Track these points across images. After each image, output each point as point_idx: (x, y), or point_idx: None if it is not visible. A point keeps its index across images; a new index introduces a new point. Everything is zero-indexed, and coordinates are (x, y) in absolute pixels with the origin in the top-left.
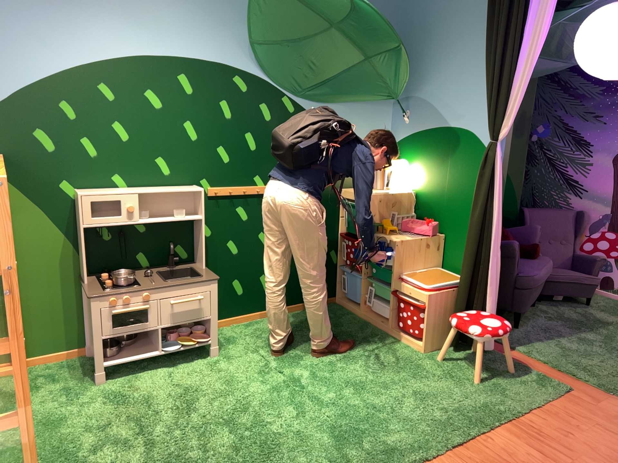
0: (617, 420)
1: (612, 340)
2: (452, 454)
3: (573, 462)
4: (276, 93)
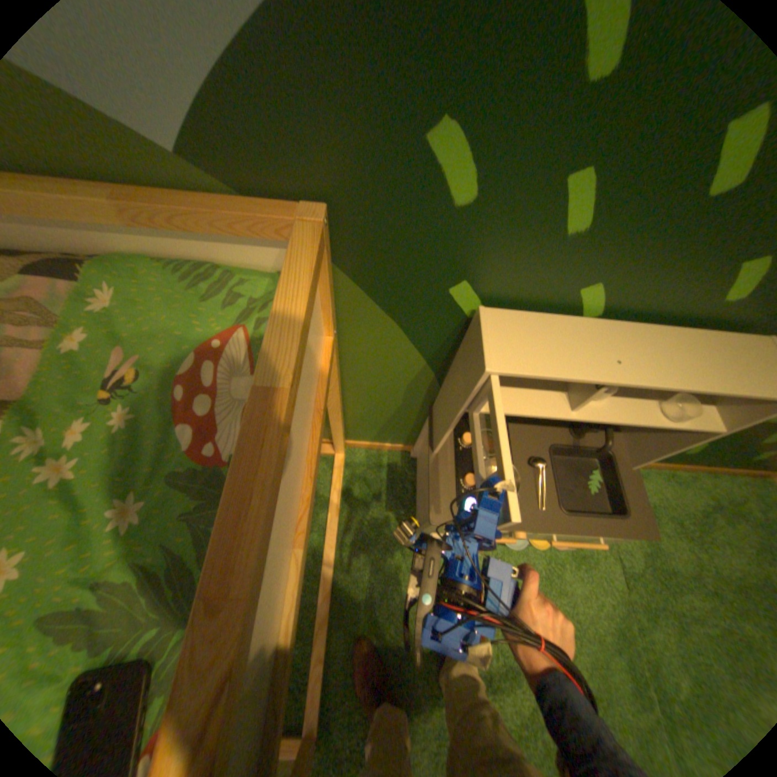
0: None
1: None
2: None
3: None
4: None
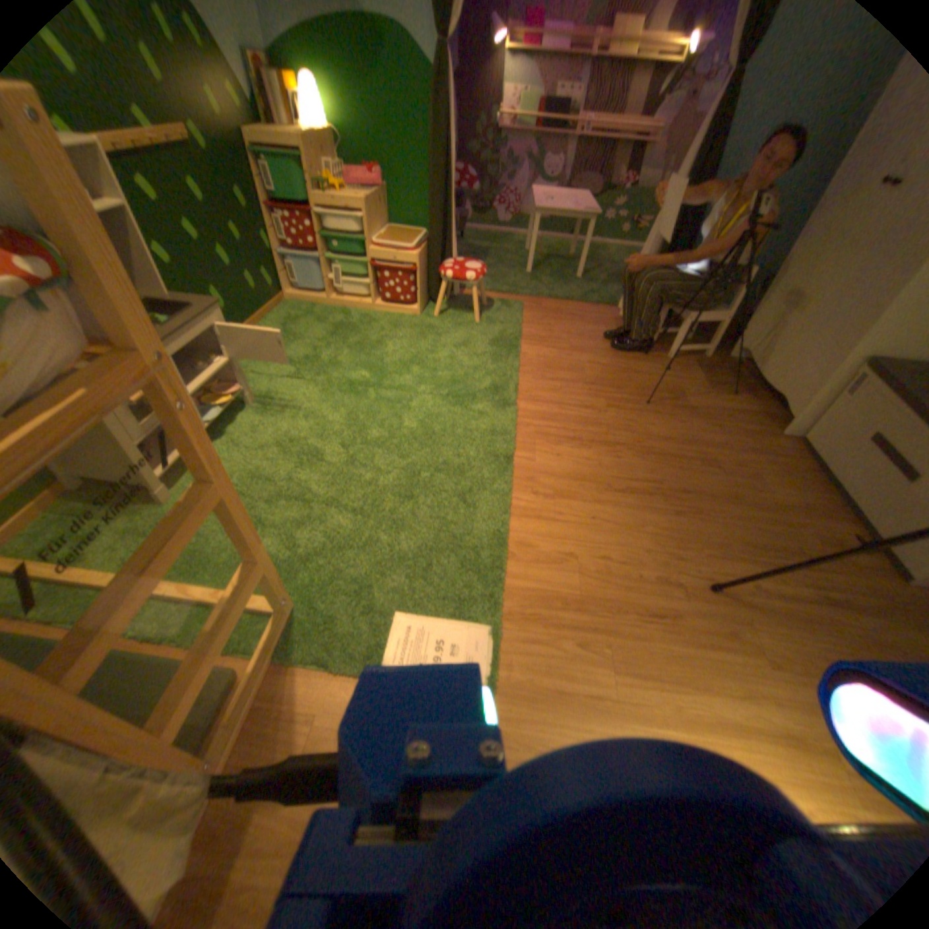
0: (560, 313)
1: (504, 261)
2: (523, 376)
3: (571, 347)
4: None
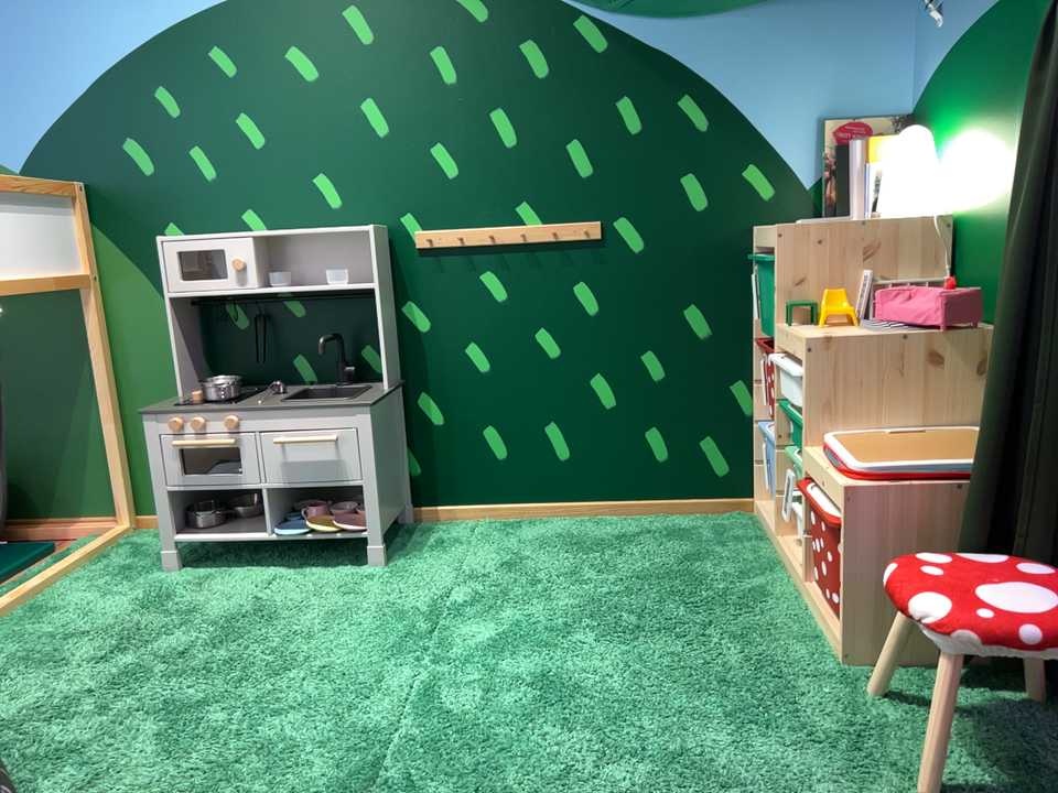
0: None
1: None
2: None
3: None
4: (555, 7)
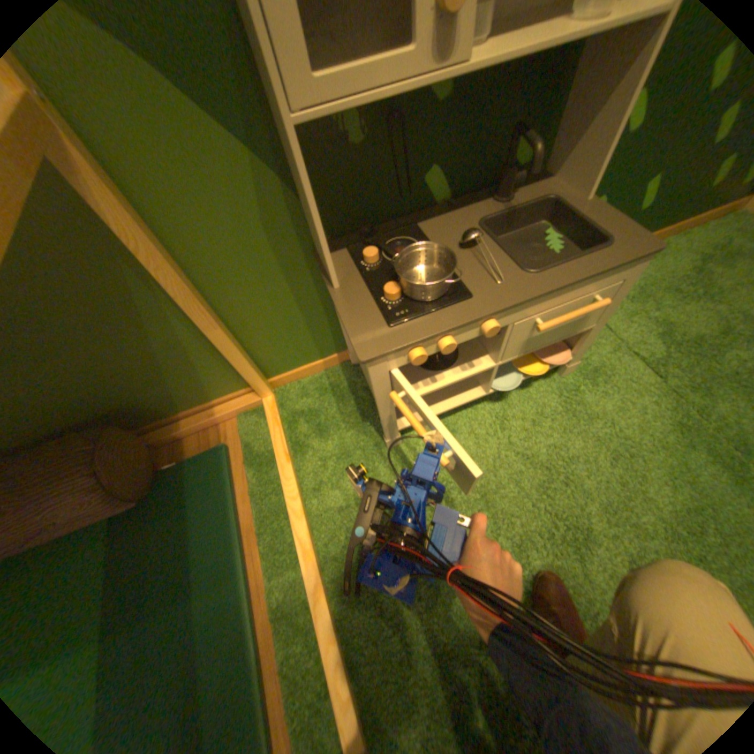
0: None
1: None
2: None
3: None
4: None
